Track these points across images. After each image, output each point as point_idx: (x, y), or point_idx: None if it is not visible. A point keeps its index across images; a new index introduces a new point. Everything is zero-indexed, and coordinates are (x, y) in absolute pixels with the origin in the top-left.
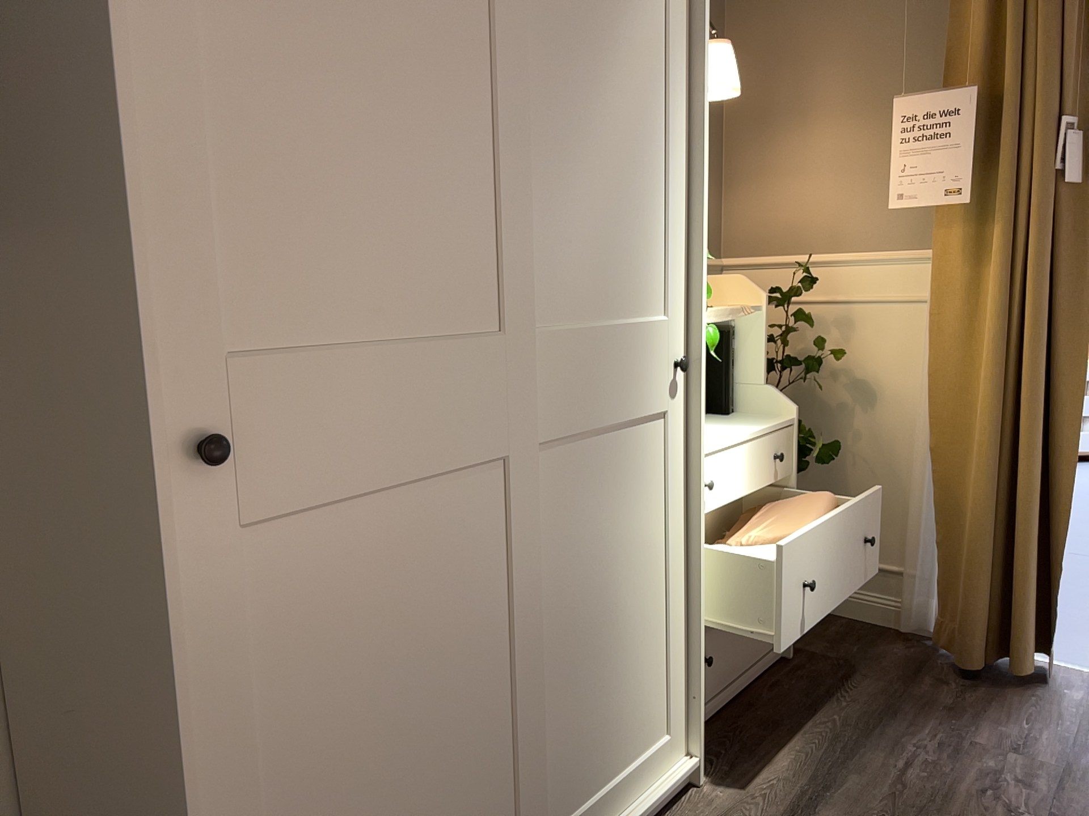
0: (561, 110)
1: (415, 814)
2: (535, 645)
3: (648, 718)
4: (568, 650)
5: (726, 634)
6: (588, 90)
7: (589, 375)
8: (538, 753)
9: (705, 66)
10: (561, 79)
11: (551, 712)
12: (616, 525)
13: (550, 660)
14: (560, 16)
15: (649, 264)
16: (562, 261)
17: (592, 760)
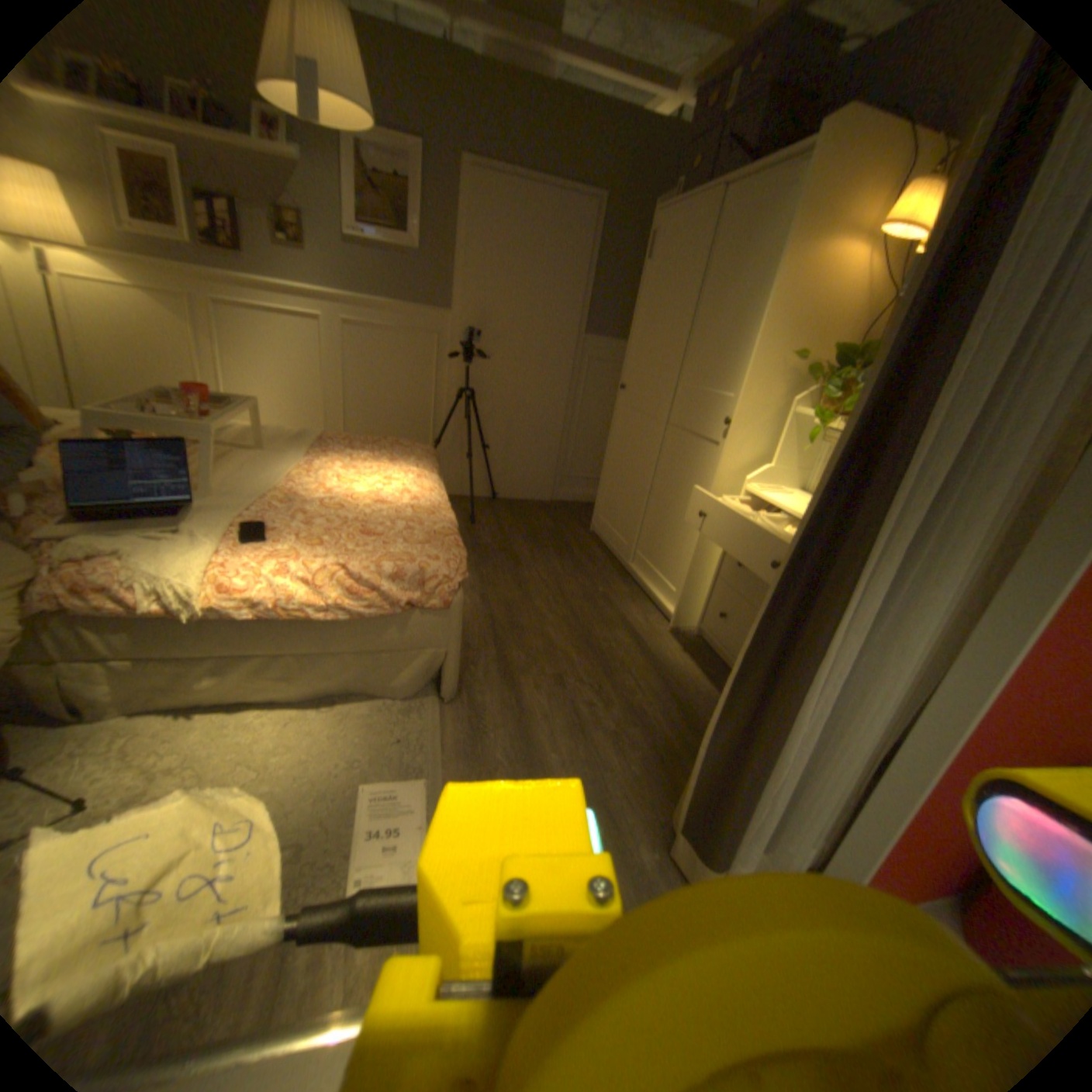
0: (714, 299)
1: (622, 494)
2: (652, 486)
3: (673, 568)
4: (660, 502)
5: (745, 625)
6: (728, 287)
7: (692, 406)
8: (643, 520)
9: (789, 247)
10: (718, 286)
11: (651, 516)
12: (686, 474)
13: (656, 498)
14: (725, 260)
15: (734, 365)
16: (698, 359)
17: (654, 551)
